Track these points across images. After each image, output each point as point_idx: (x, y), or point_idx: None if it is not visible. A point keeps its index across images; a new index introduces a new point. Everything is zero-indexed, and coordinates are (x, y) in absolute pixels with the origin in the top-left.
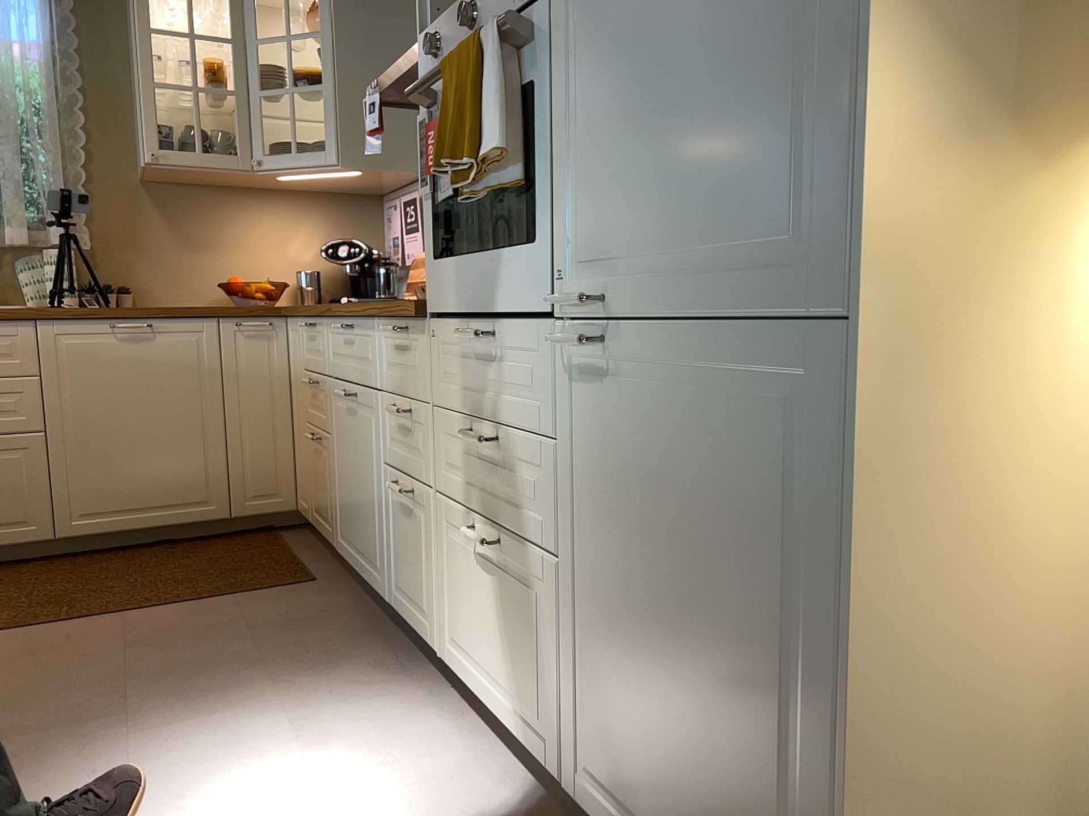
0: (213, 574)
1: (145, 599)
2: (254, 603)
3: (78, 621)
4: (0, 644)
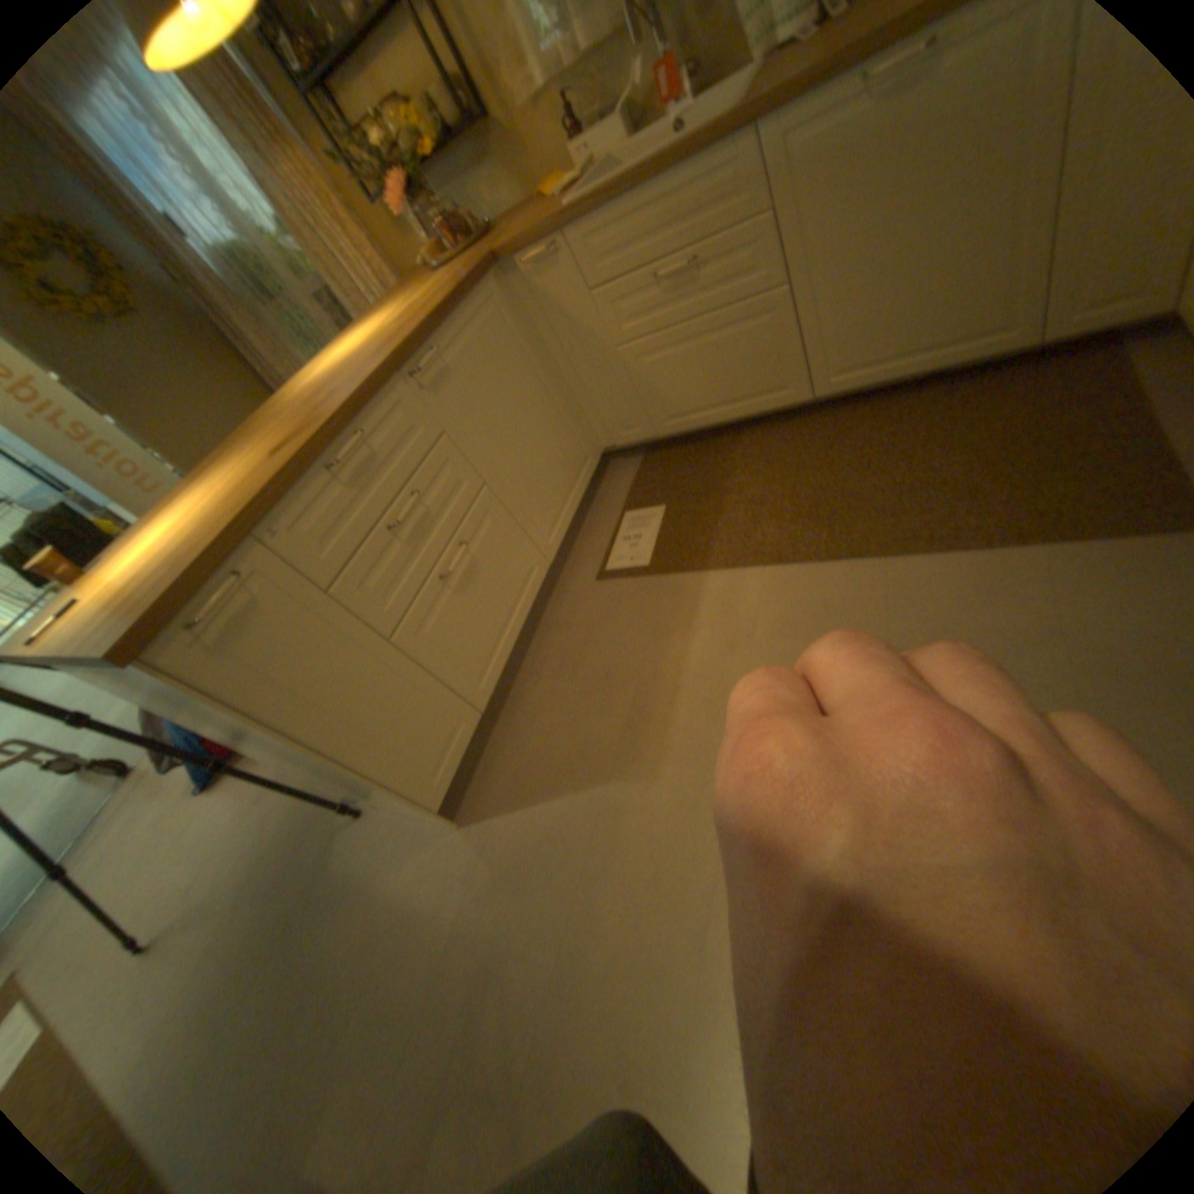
0: (1012, 474)
1: (915, 528)
2: (1080, 573)
3: (838, 561)
4: (767, 588)
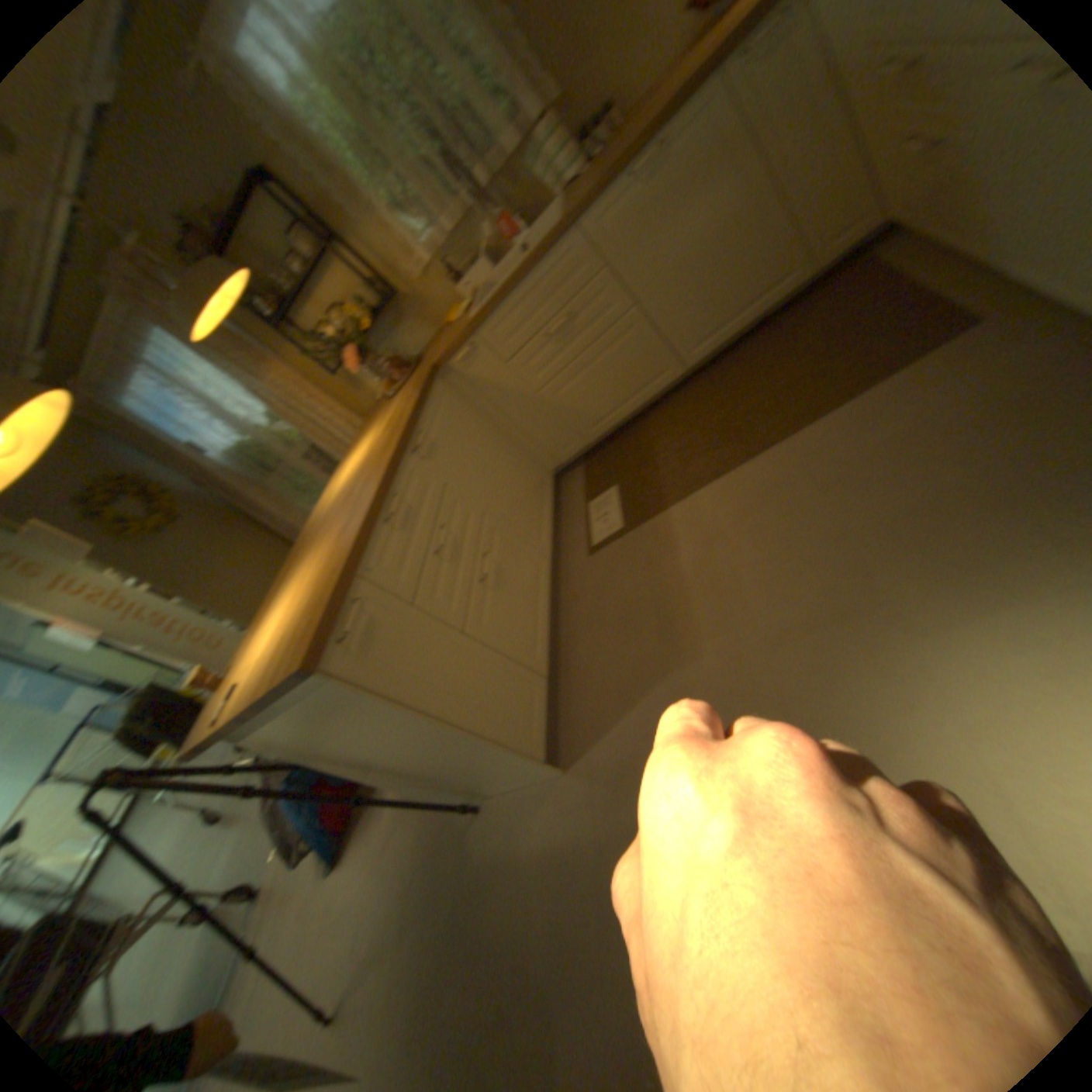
0: (841, 351)
1: (795, 411)
2: (916, 382)
3: (755, 456)
4: (714, 496)
